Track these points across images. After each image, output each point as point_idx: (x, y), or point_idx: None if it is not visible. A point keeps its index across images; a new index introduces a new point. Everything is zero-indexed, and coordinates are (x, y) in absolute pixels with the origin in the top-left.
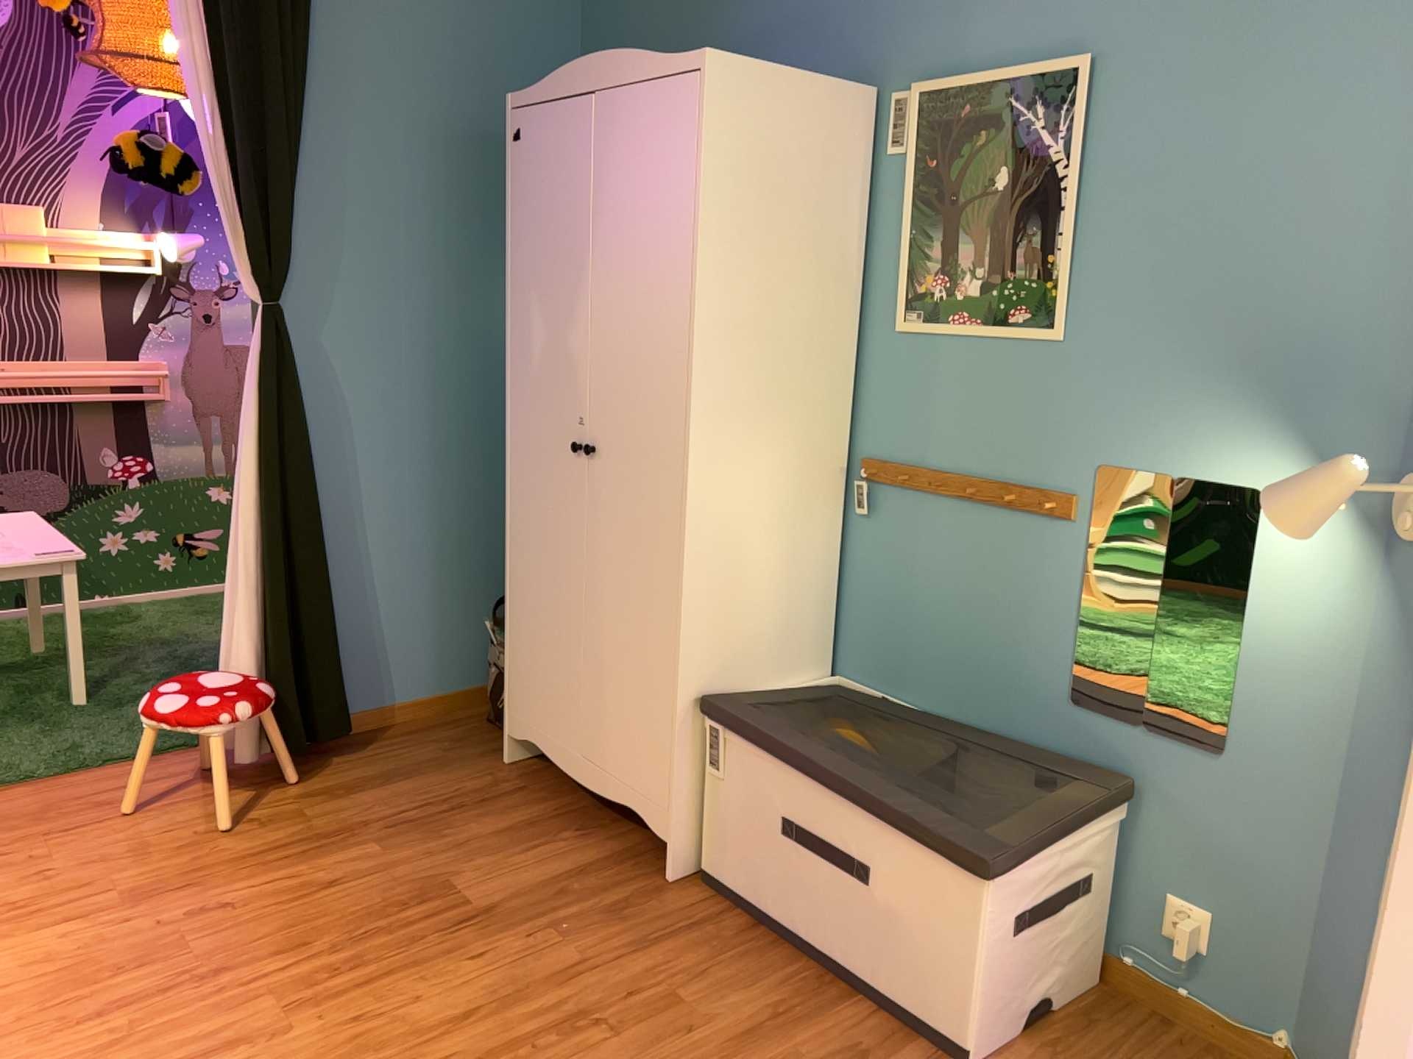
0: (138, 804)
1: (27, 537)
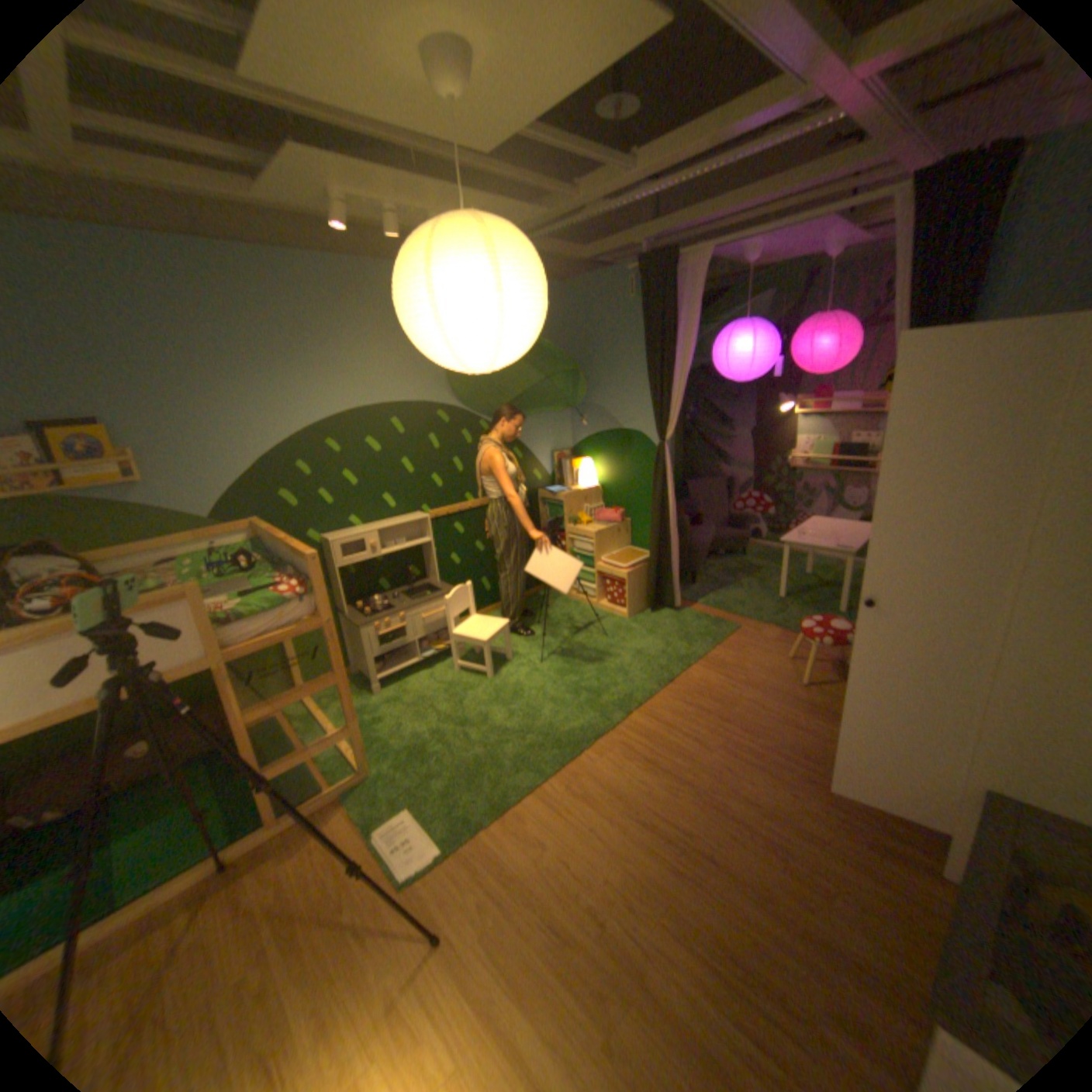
0: (799, 659)
1: (851, 538)
